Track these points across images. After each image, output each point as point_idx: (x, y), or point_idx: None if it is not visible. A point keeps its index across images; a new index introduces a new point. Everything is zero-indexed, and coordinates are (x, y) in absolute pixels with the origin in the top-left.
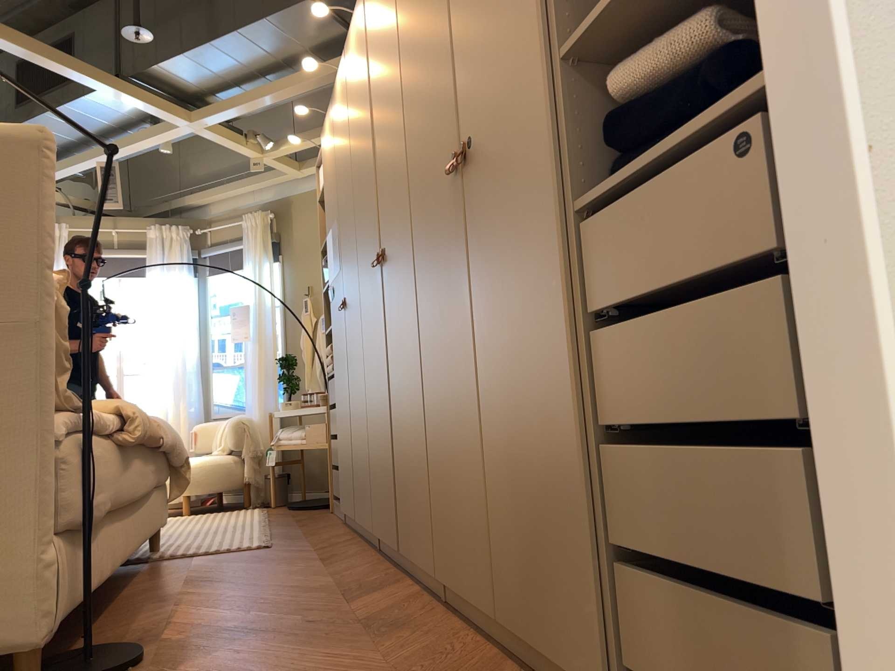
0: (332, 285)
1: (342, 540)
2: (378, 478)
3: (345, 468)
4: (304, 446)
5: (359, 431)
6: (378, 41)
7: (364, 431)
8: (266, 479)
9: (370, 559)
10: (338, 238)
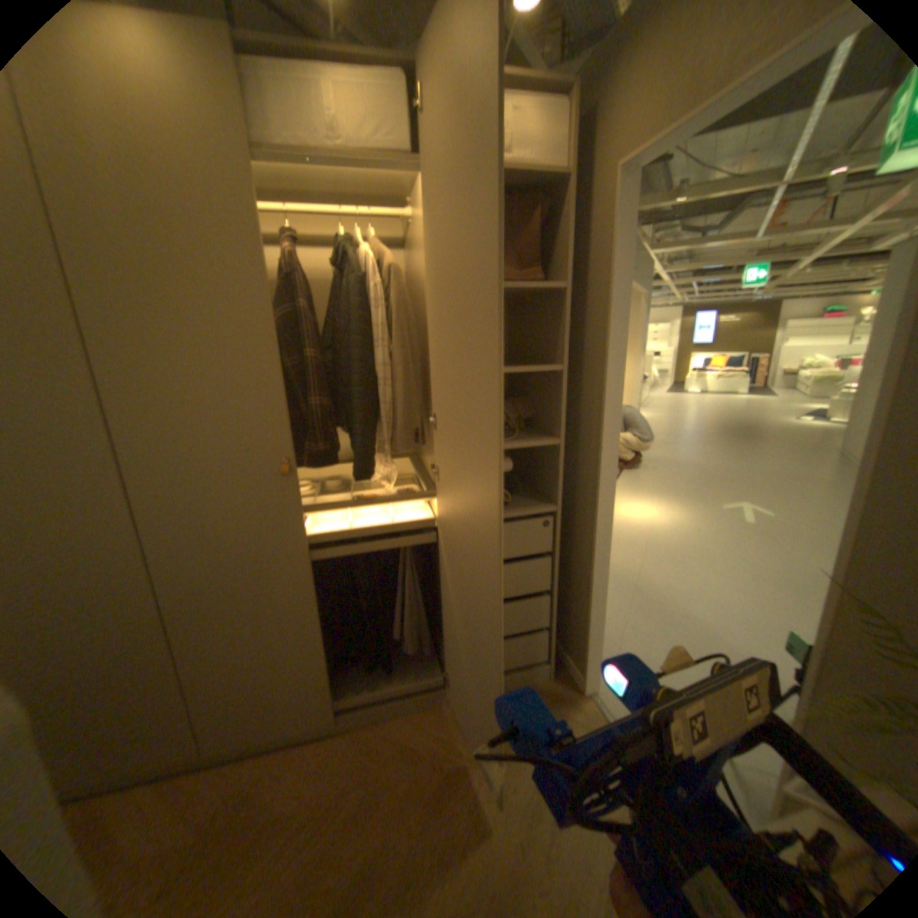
0: None
1: None
2: None
3: None
4: None
5: None
6: None
7: None
8: None
9: None
10: None
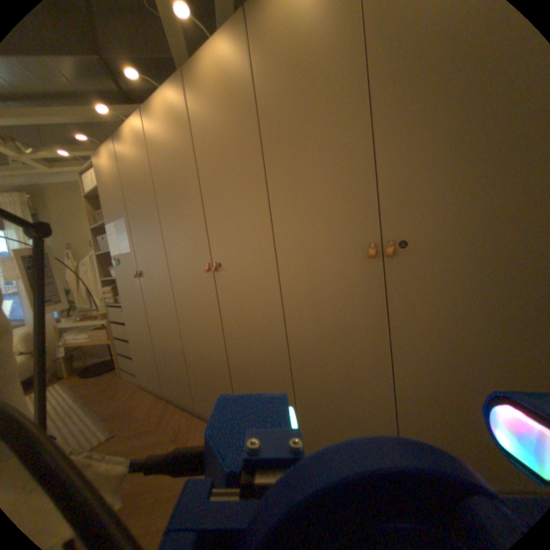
0: (116, 257)
1: (157, 409)
2: (197, 383)
3: (142, 362)
4: (88, 342)
5: (165, 350)
6: (193, 117)
7: (175, 353)
8: (56, 363)
9: (198, 427)
10: (126, 232)
